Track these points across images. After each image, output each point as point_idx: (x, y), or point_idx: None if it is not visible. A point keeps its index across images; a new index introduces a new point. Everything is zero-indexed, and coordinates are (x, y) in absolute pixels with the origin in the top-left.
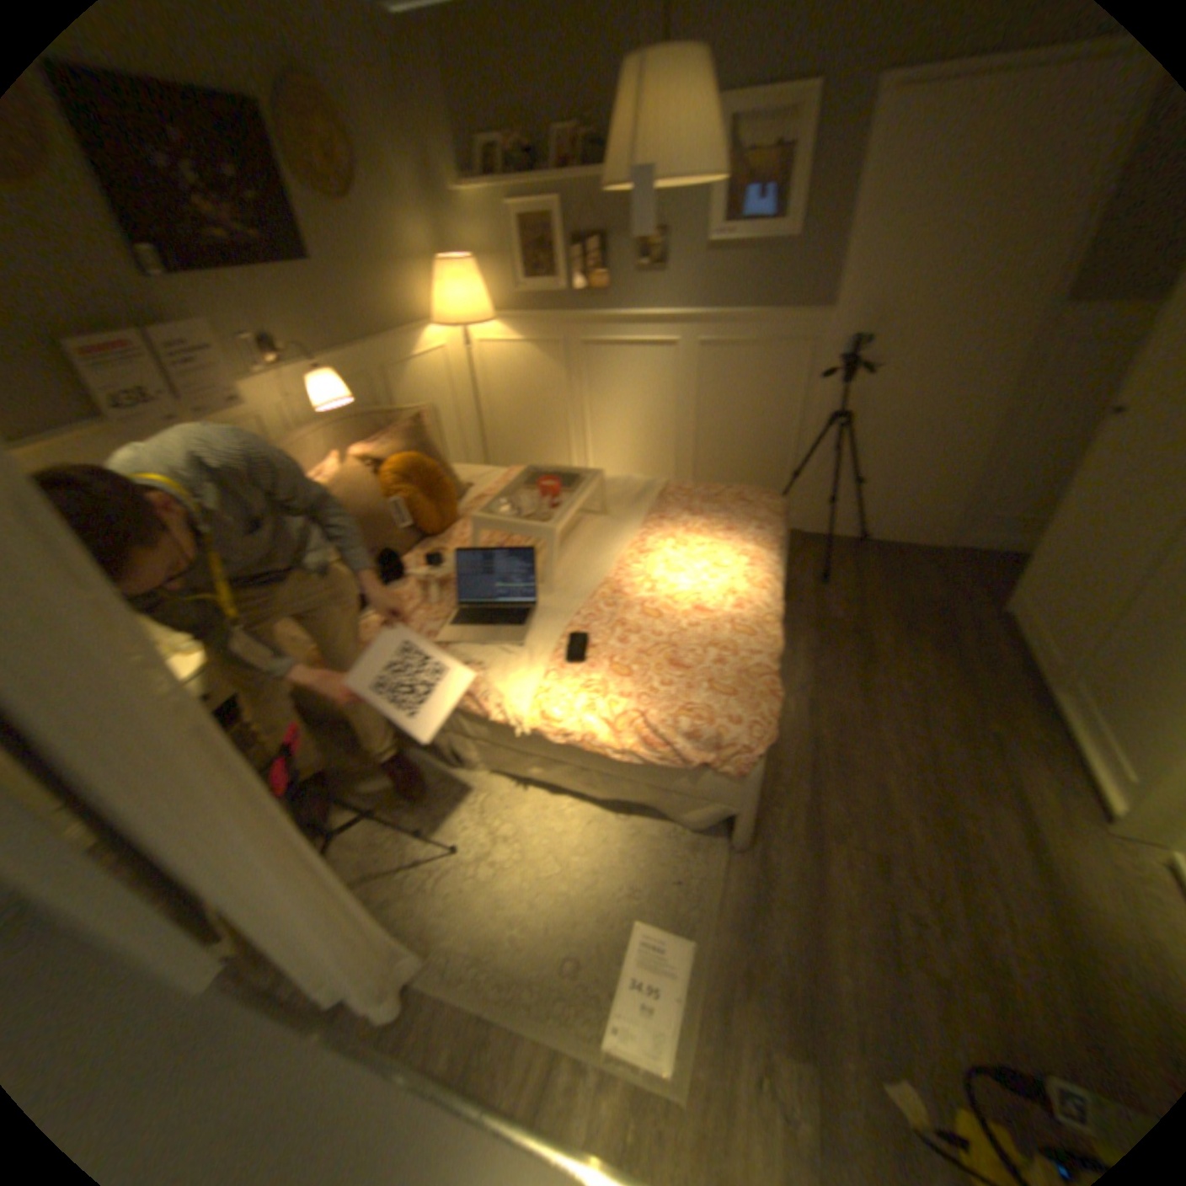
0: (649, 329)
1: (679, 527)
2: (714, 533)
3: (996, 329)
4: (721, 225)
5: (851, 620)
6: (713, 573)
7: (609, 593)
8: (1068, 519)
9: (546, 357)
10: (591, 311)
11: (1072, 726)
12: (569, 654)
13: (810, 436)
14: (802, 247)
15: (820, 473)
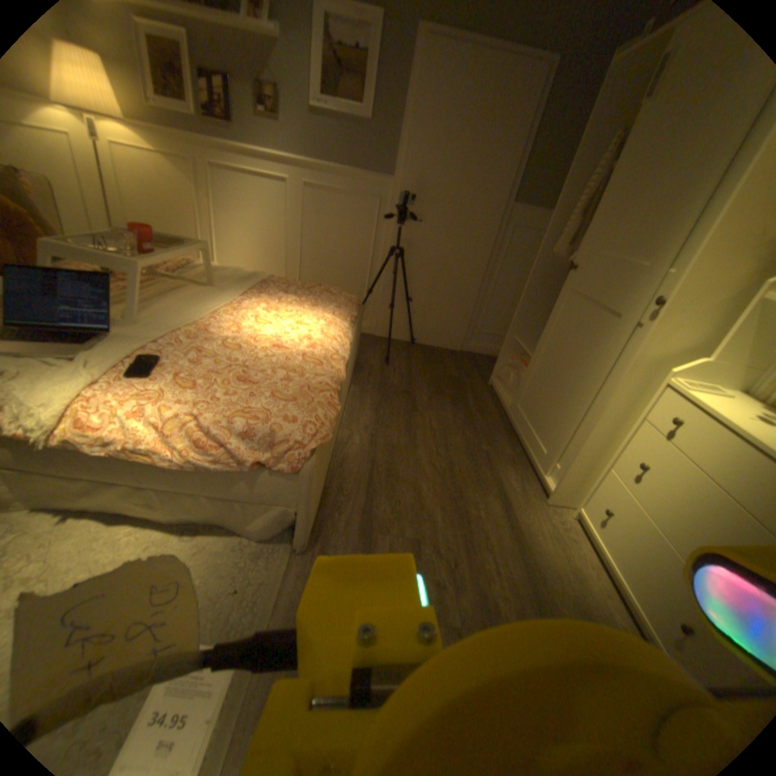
0: (262, 163)
1: (272, 297)
2: (300, 304)
3: (480, 210)
4: (316, 95)
5: (400, 385)
6: (294, 326)
7: (192, 330)
8: (517, 322)
9: (173, 169)
10: (213, 136)
11: (523, 443)
12: (127, 369)
13: (377, 266)
14: (370, 127)
15: (383, 293)
